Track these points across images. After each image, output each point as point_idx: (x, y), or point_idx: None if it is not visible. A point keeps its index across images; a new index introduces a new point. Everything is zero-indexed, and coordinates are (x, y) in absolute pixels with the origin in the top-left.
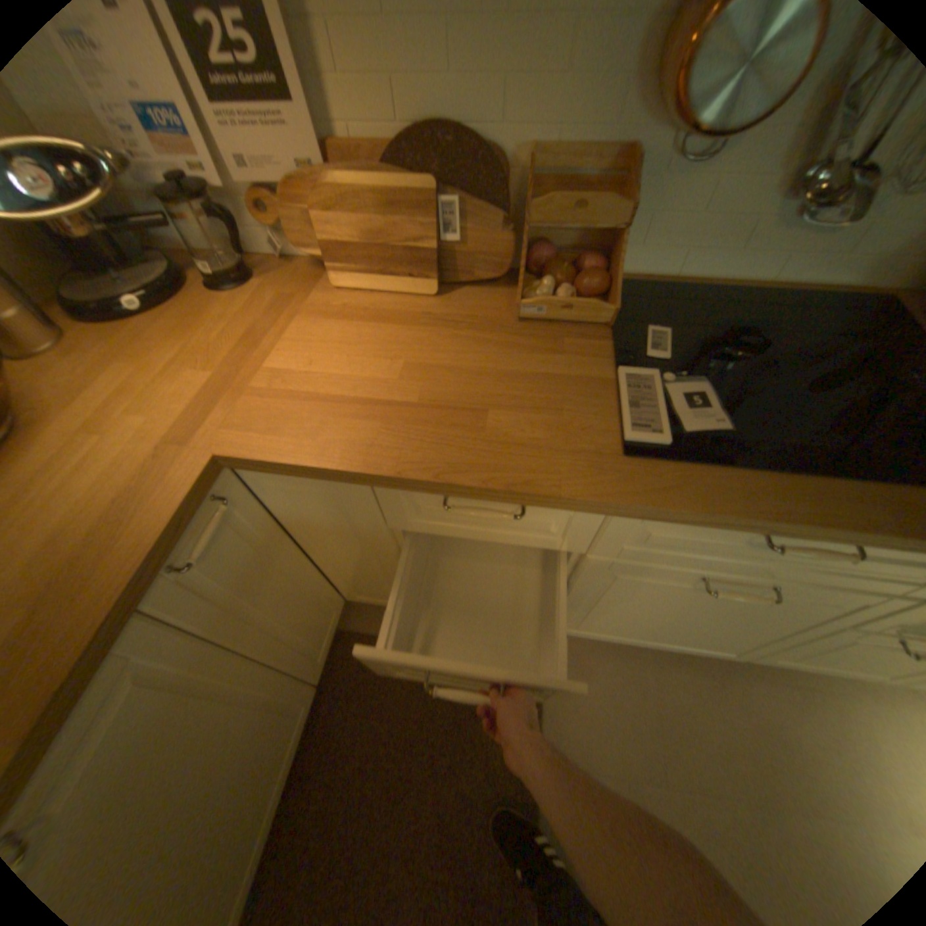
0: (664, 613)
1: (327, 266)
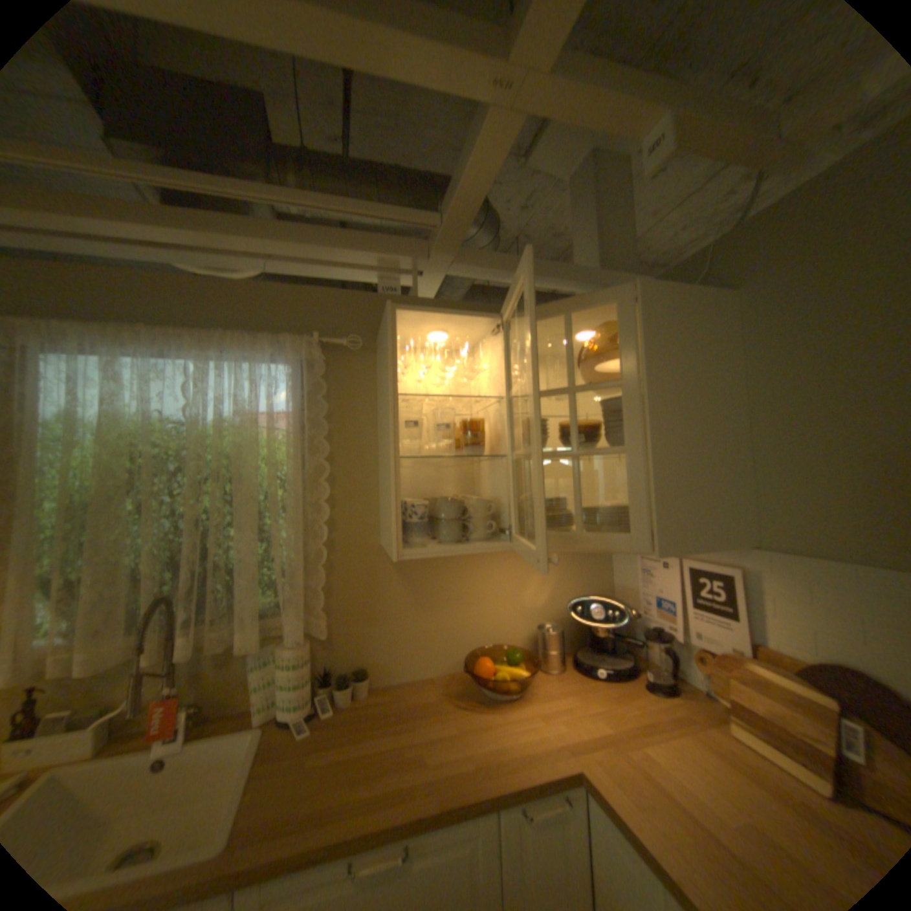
0: None
1: (734, 720)
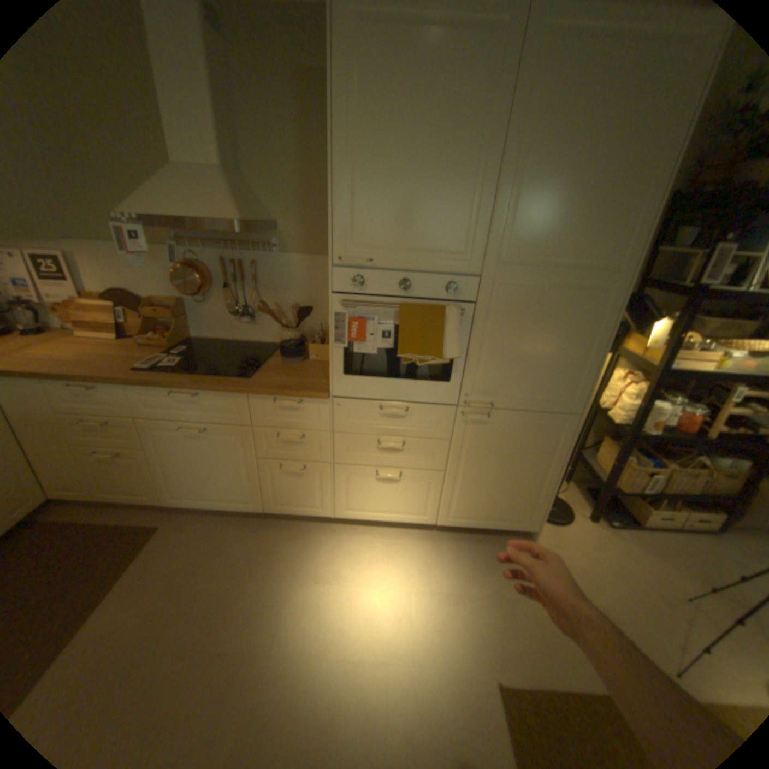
0: (190, 465)
1: (74, 329)
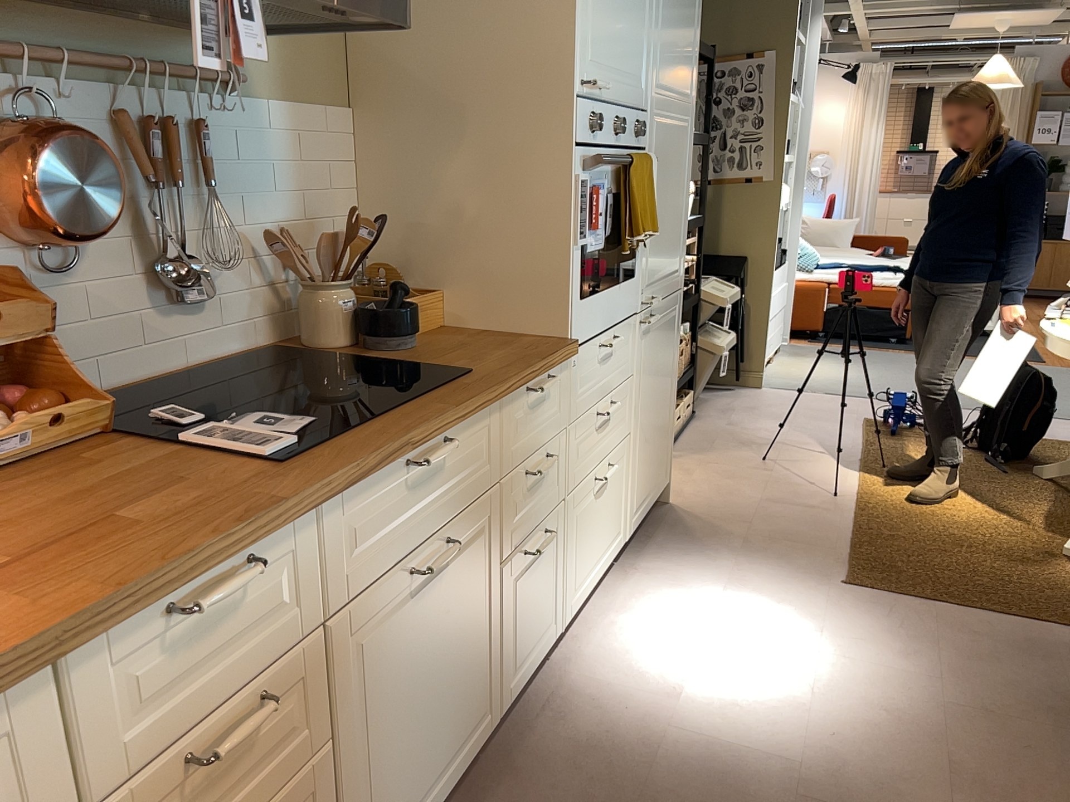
0: (414, 689)
1: None
